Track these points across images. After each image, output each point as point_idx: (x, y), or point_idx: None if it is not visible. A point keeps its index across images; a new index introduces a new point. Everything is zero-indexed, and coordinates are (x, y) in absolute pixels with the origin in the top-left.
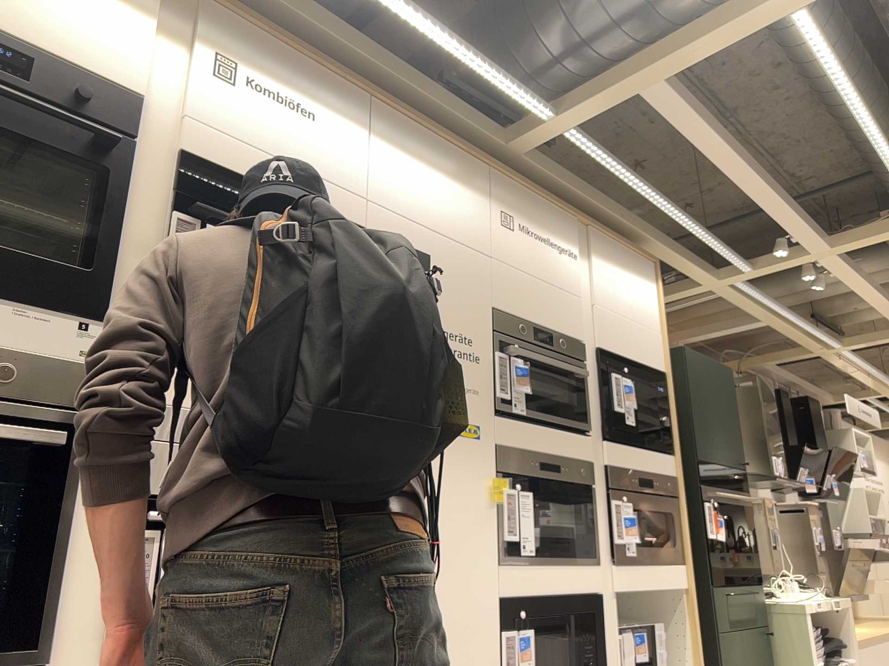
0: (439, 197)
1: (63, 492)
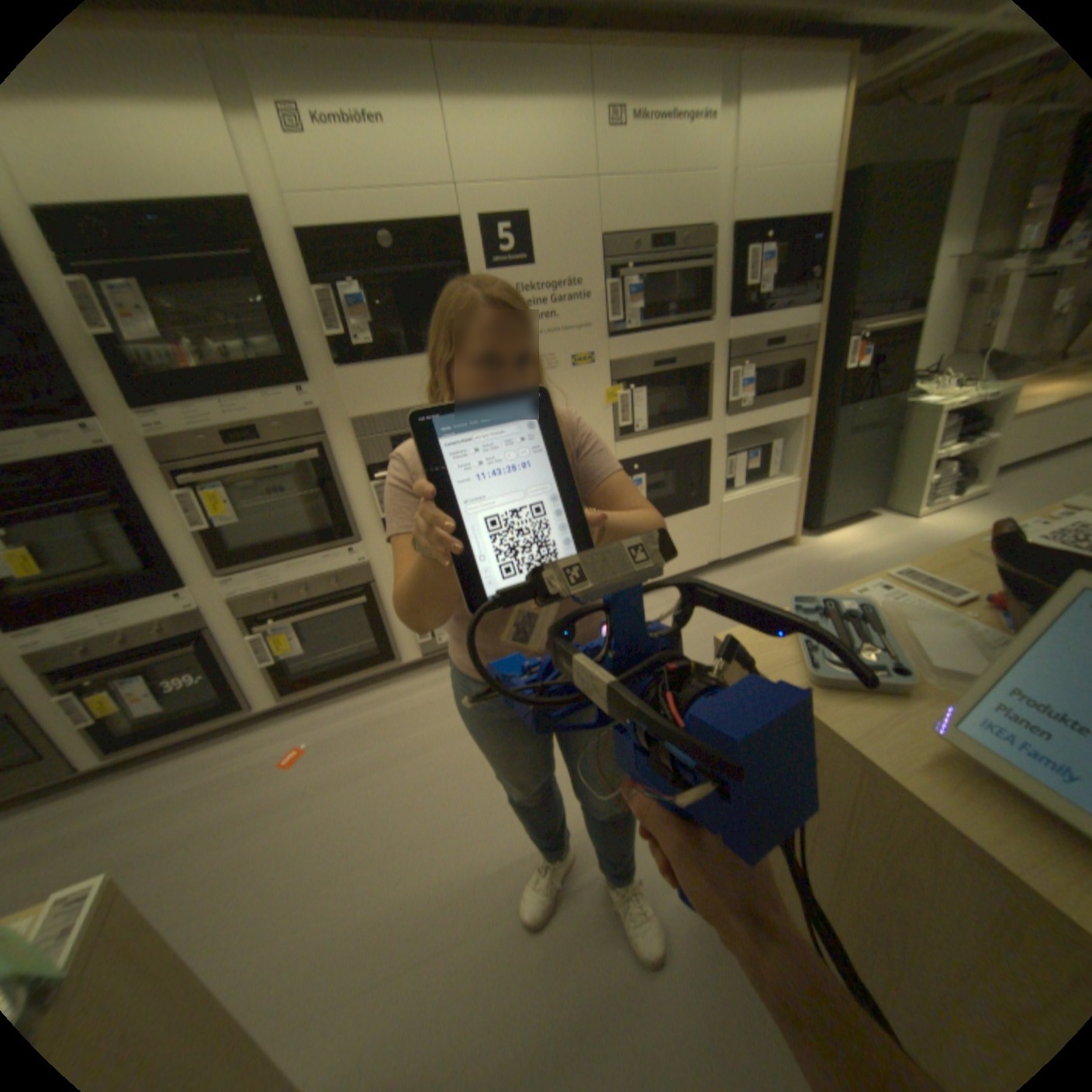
0: (531, 127)
1: (324, 481)
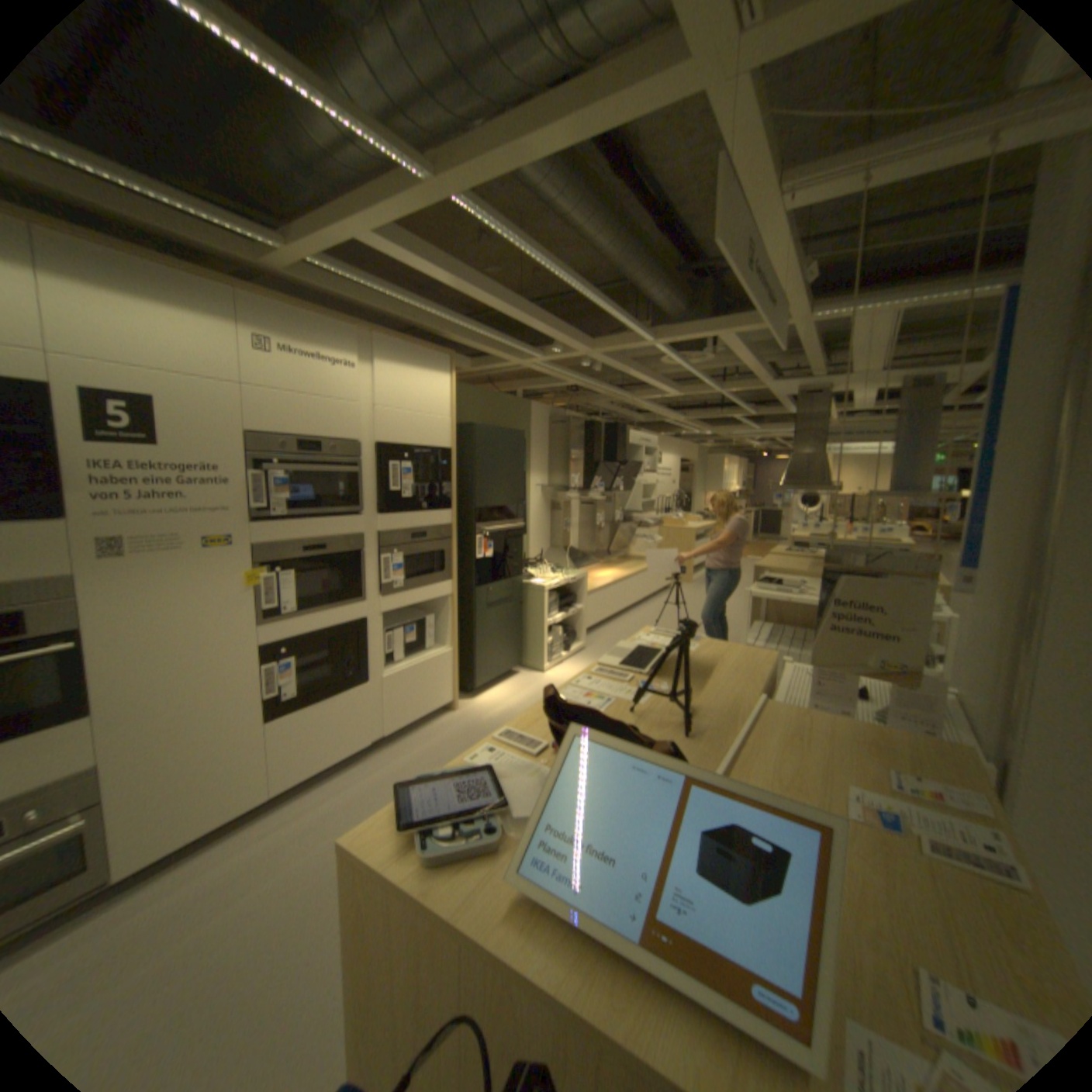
0: (162, 328)
1: None
